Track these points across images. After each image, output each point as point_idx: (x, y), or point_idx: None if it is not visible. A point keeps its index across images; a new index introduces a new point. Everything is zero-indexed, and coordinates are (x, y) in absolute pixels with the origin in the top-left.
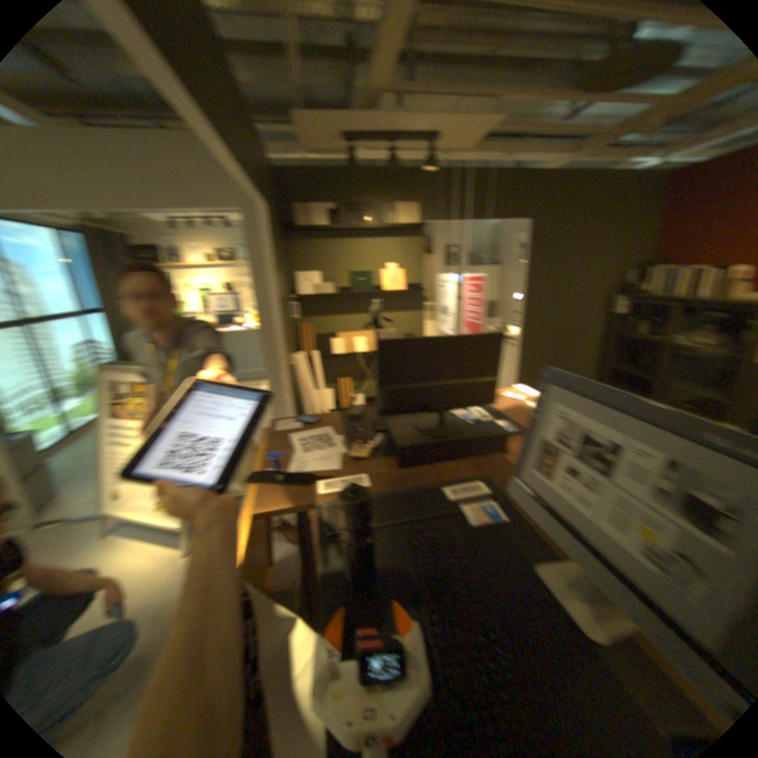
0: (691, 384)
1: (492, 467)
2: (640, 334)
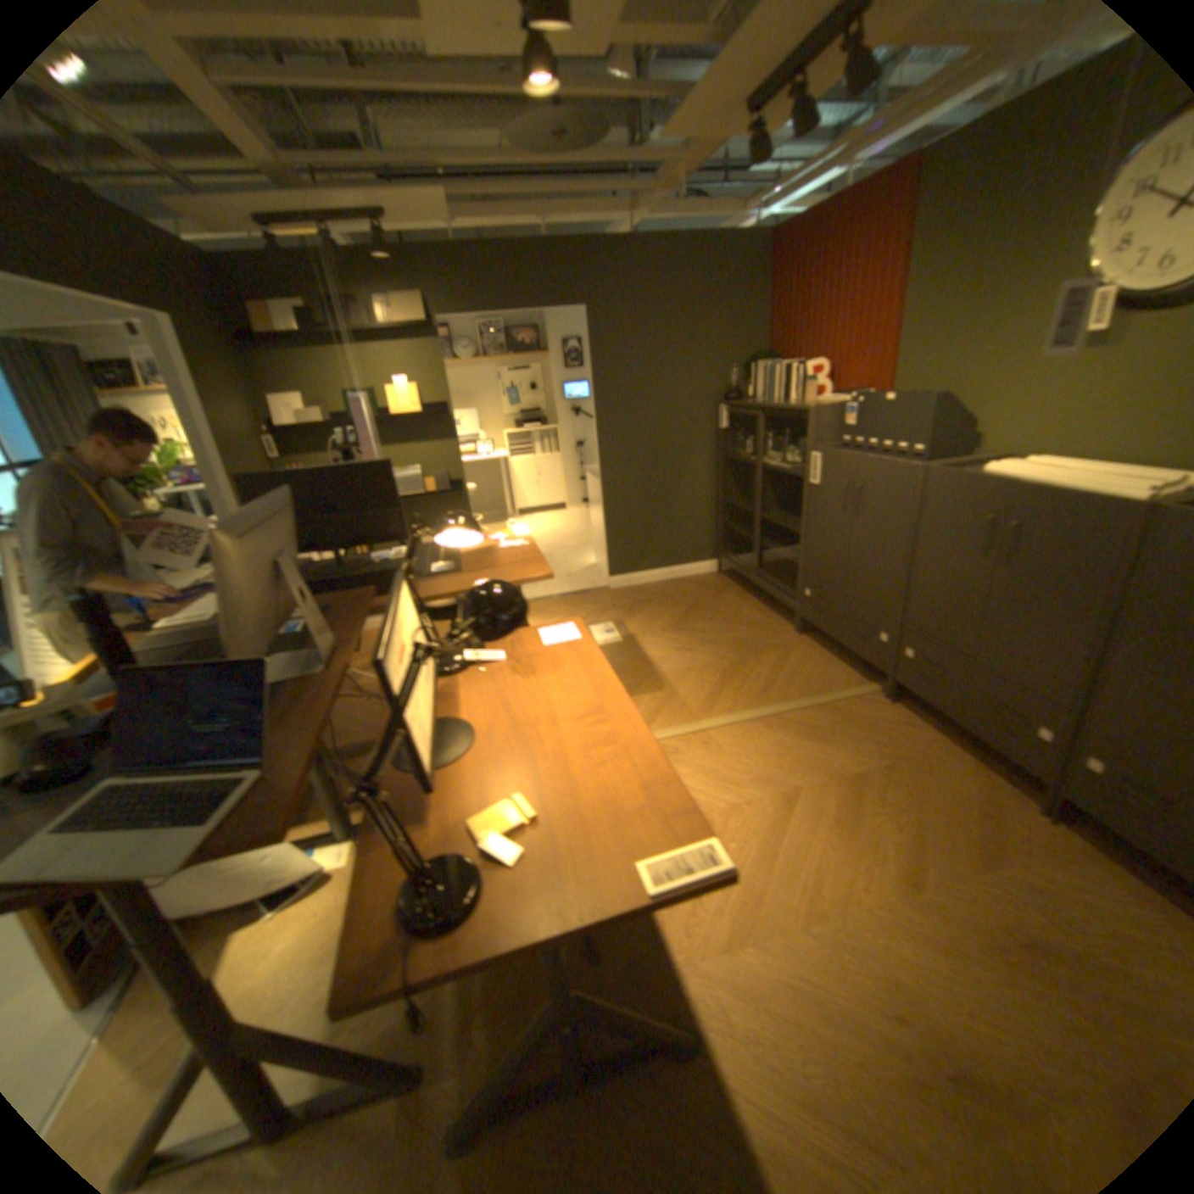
0: (789, 515)
1: (377, 601)
2: (745, 454)
